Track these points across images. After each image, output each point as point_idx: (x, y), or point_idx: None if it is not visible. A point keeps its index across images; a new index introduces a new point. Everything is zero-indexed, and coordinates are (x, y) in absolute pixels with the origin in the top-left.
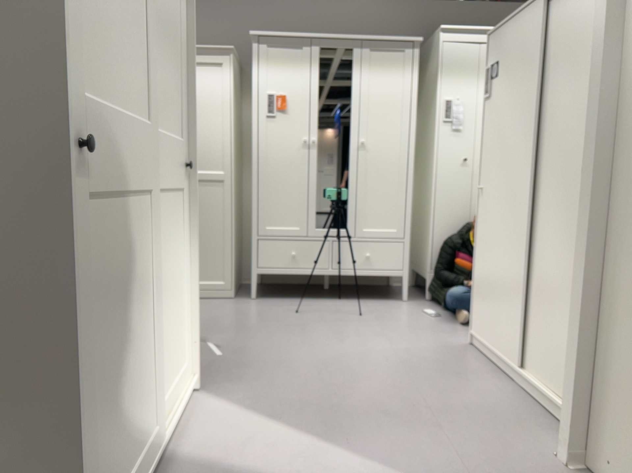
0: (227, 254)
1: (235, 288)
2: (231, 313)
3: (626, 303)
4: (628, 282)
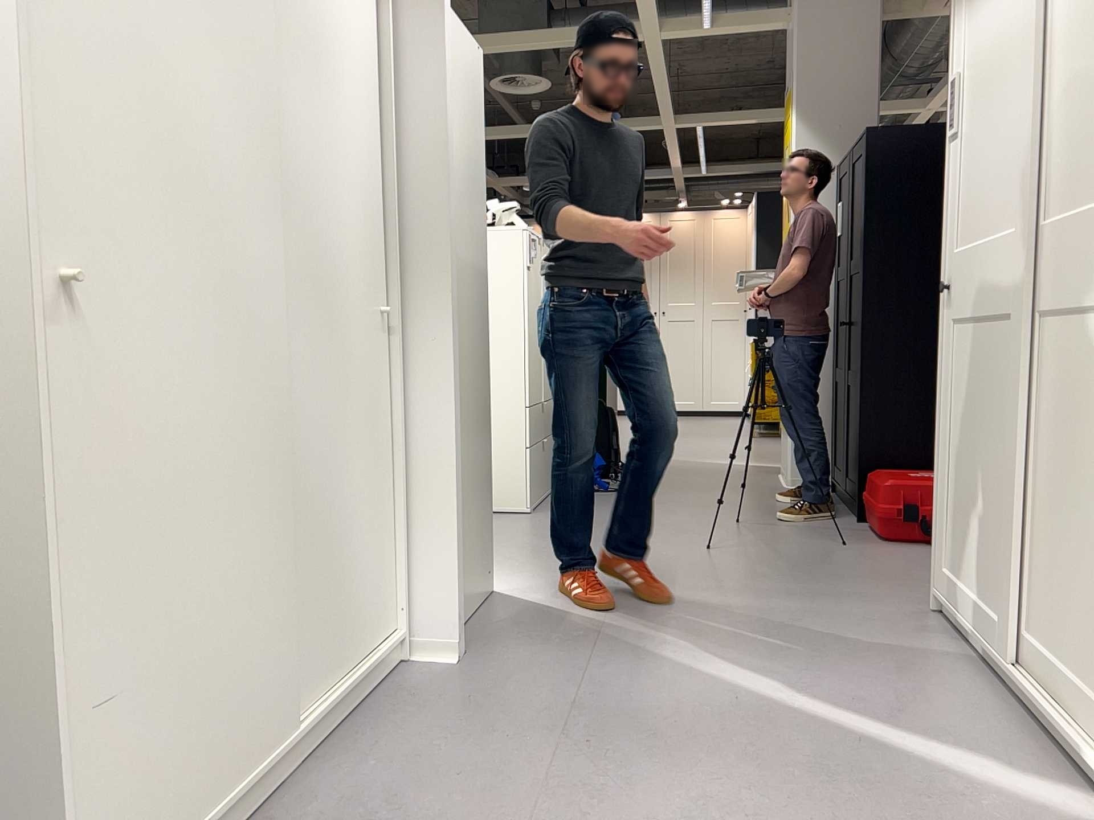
0: None
1: None
2: None
3: (458, 423)
4: (457, 402)
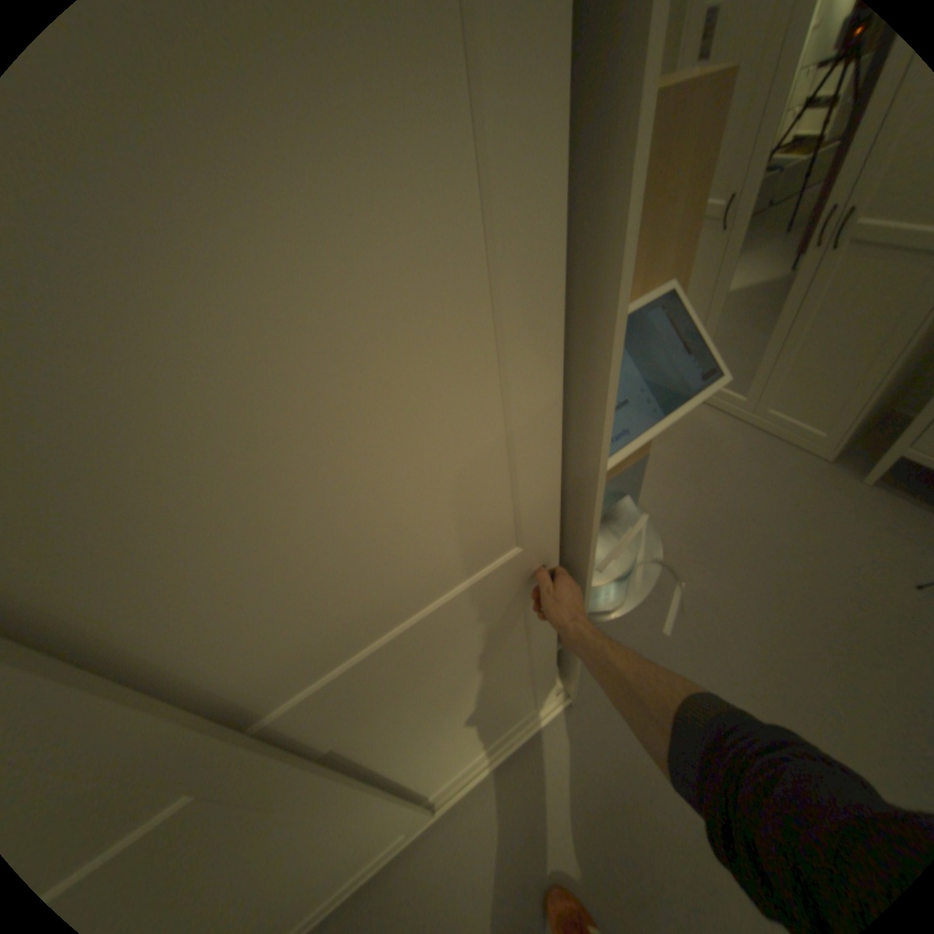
0: (860, 397)
1: (851, 442)
2: (789, 509)
3: None
4: None
